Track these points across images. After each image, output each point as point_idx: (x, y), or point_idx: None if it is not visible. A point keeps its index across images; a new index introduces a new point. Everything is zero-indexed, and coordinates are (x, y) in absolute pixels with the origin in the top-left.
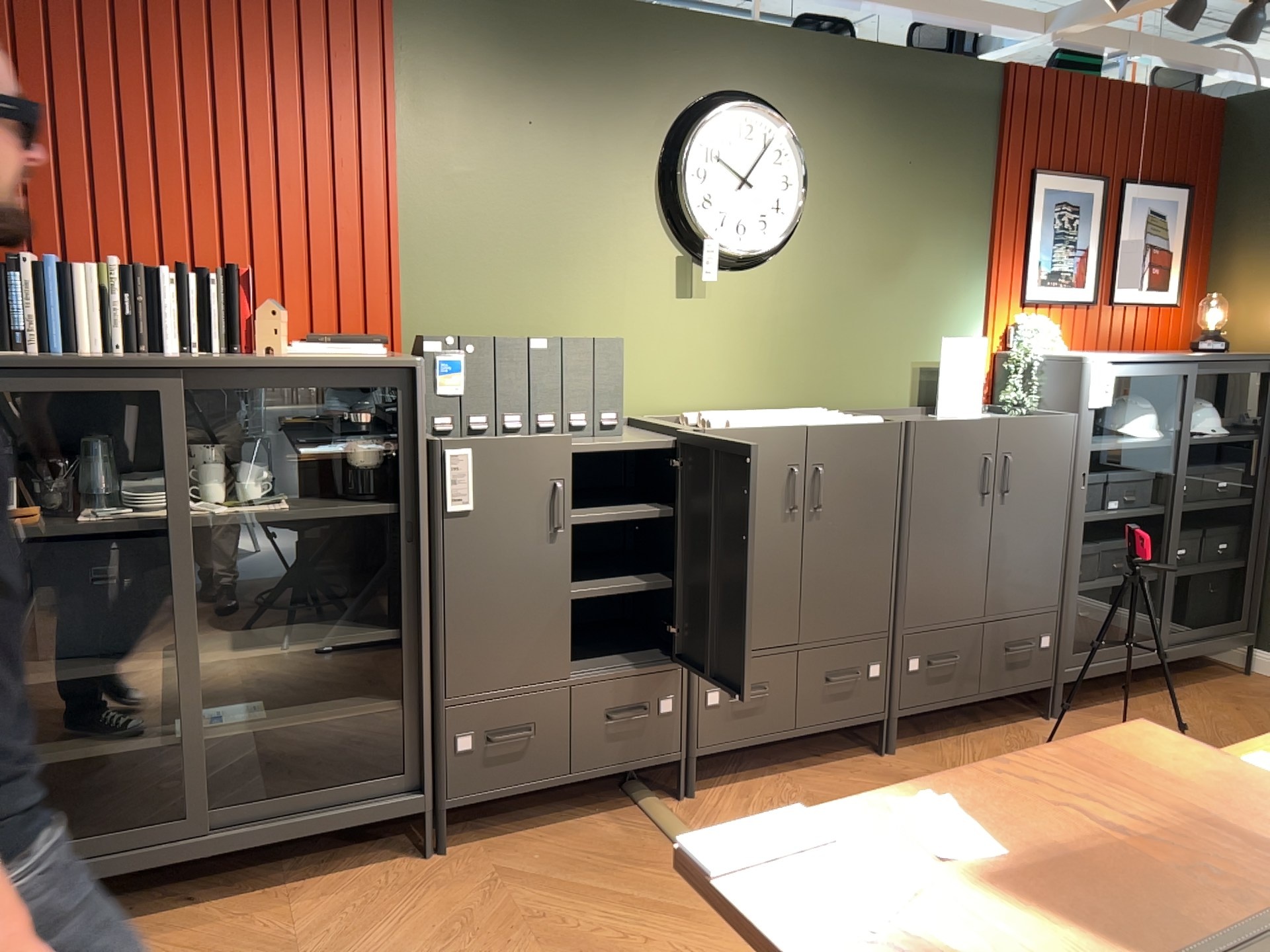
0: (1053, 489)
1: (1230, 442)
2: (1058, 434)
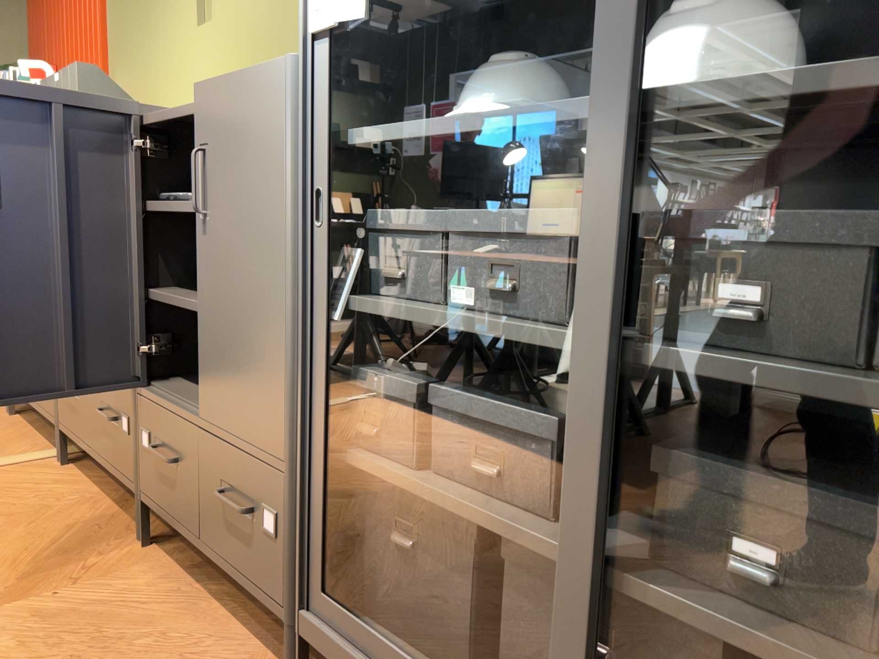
0: (262, 215)
1: None
2: (261, 101)
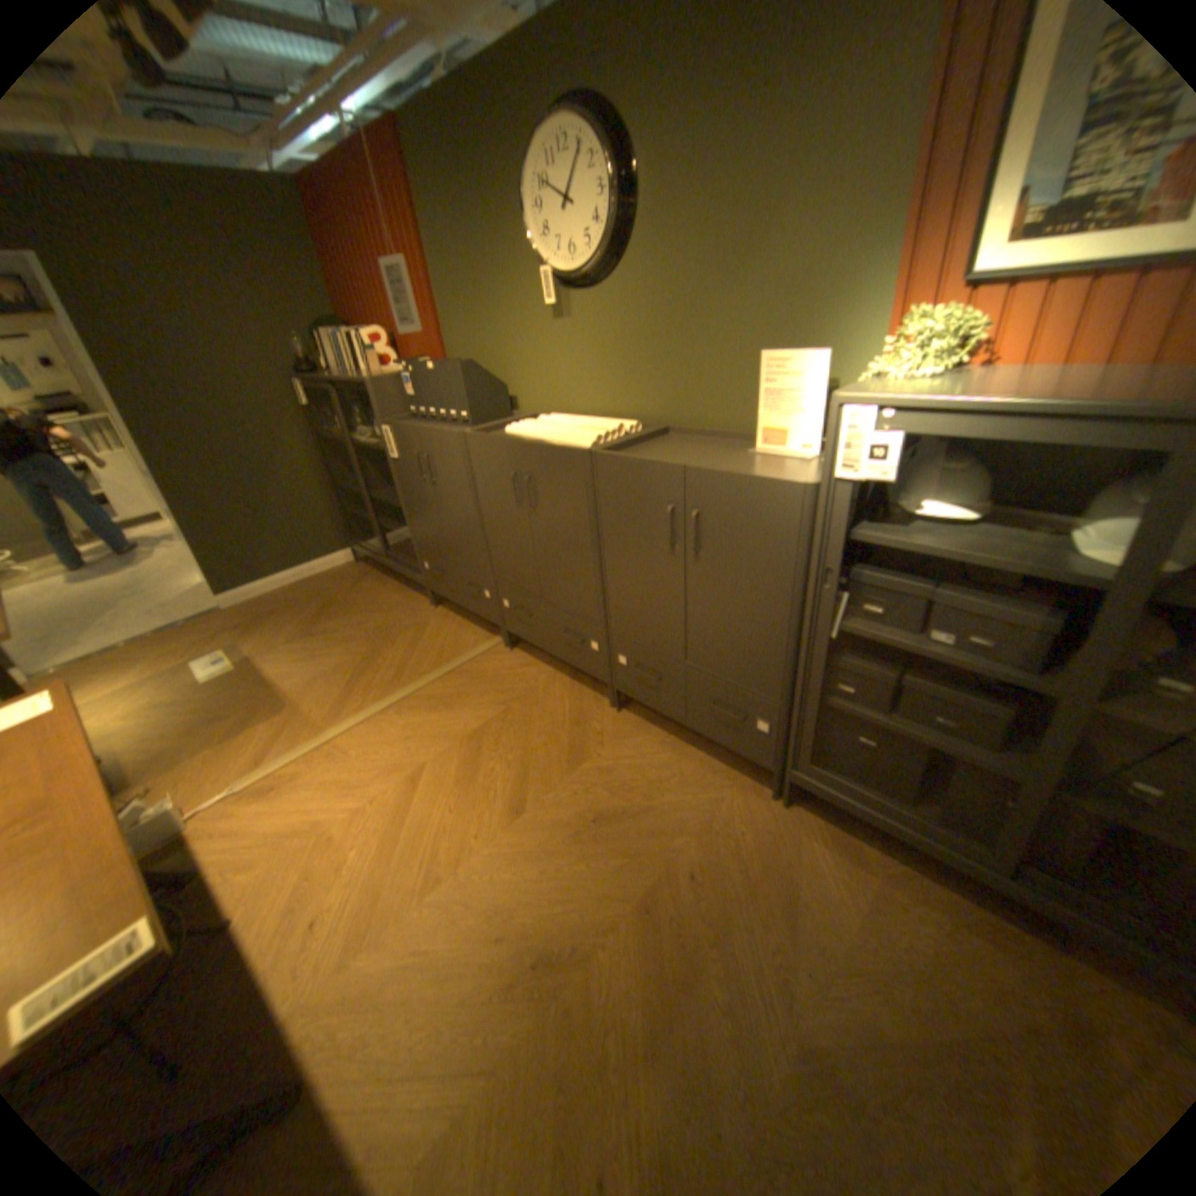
0: (766, 569)
1: None
2: (772, 503)
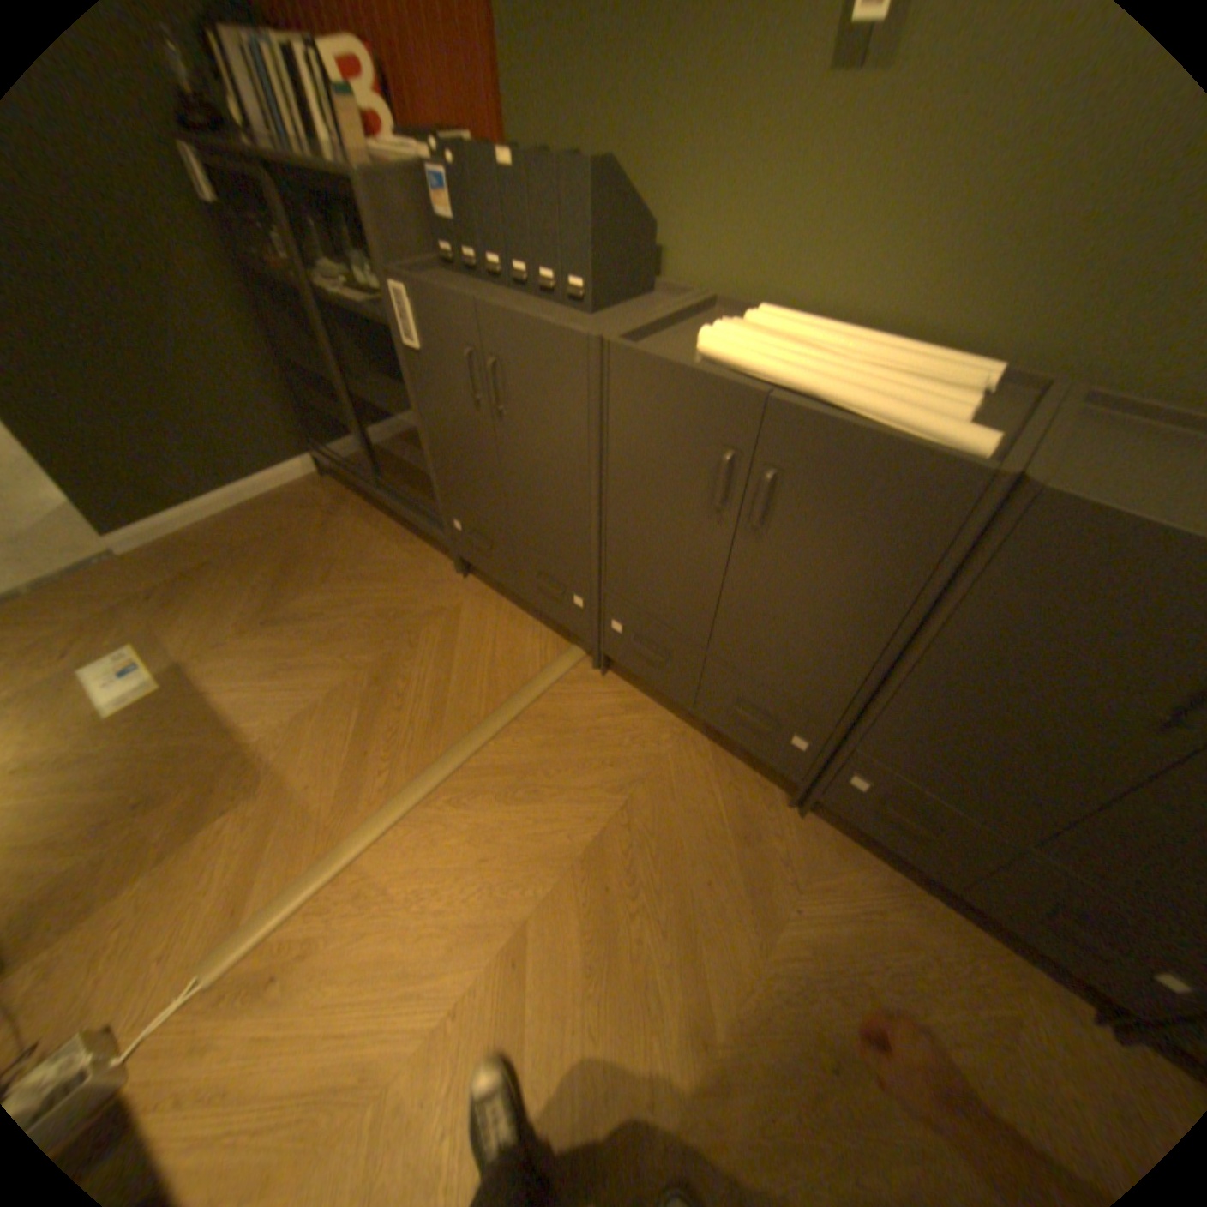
0: None
1: None
2: None
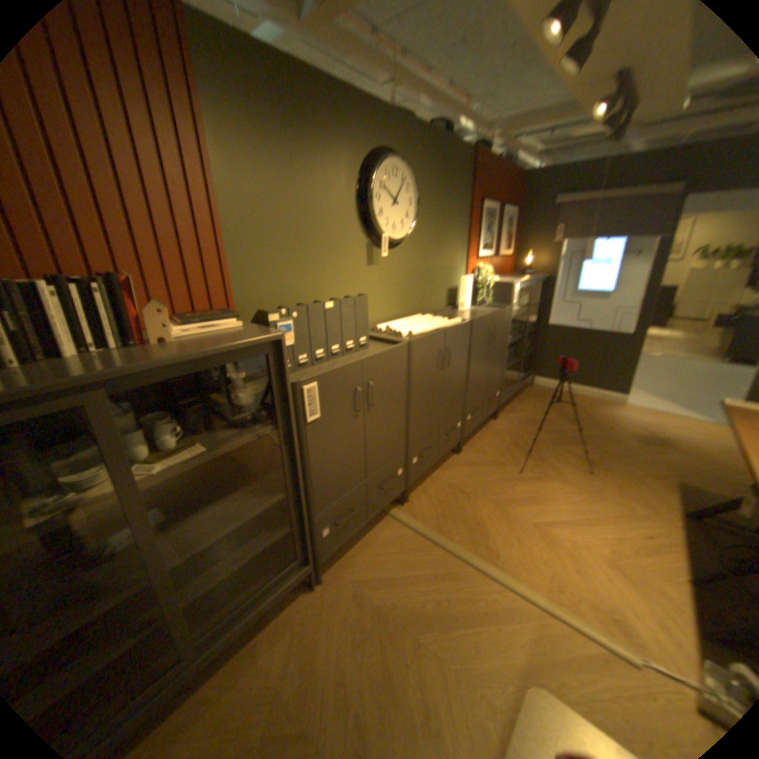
0: (503, 337)
1: (534, 308)
2: (506, 316)
